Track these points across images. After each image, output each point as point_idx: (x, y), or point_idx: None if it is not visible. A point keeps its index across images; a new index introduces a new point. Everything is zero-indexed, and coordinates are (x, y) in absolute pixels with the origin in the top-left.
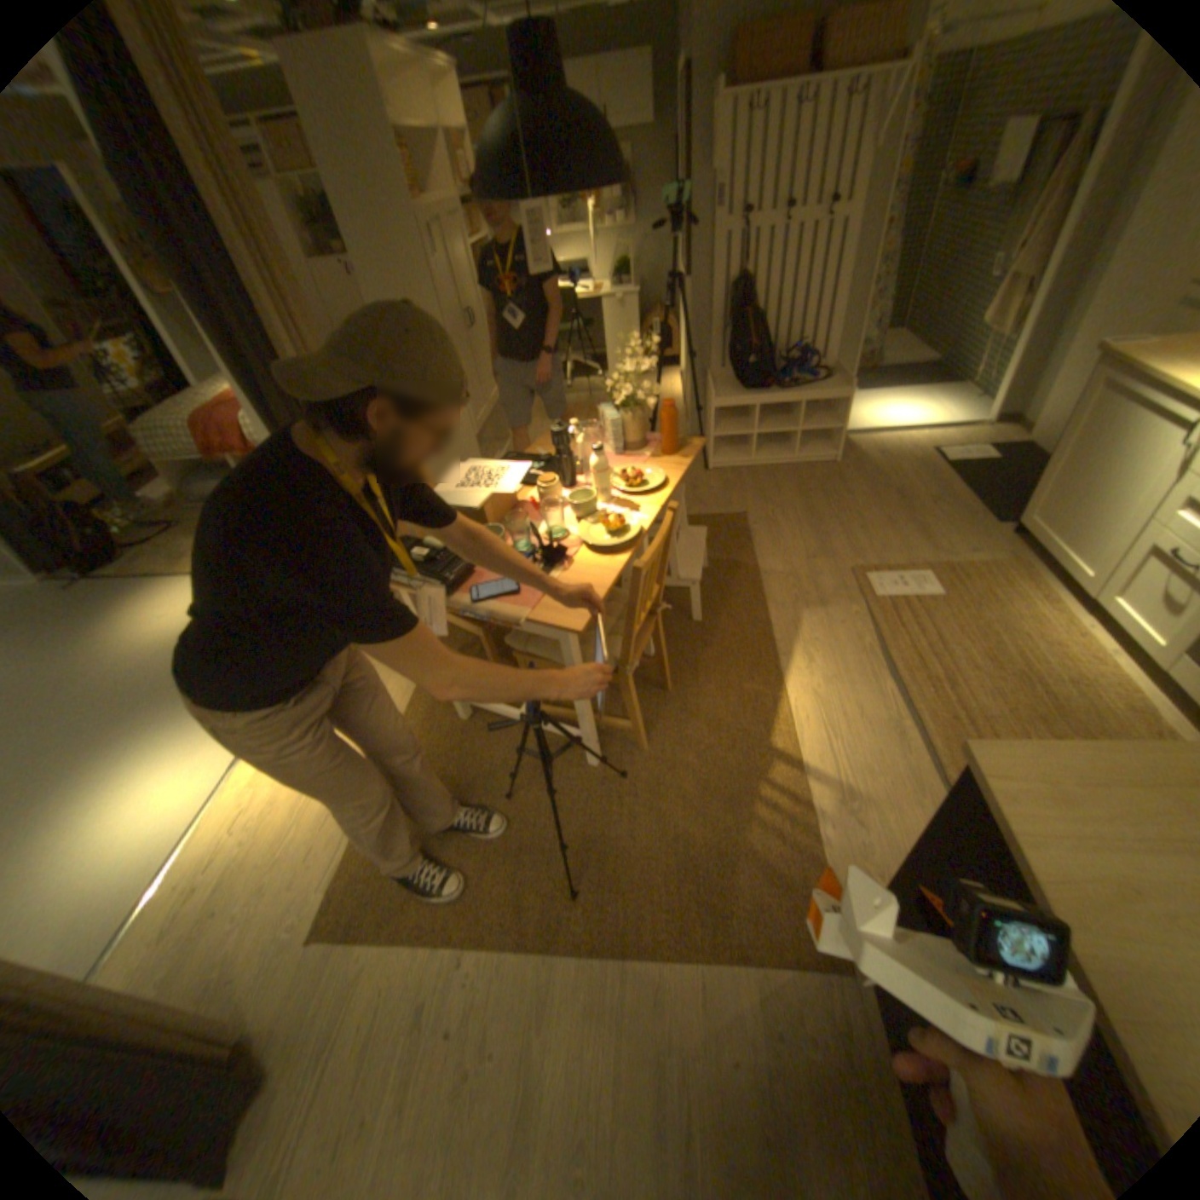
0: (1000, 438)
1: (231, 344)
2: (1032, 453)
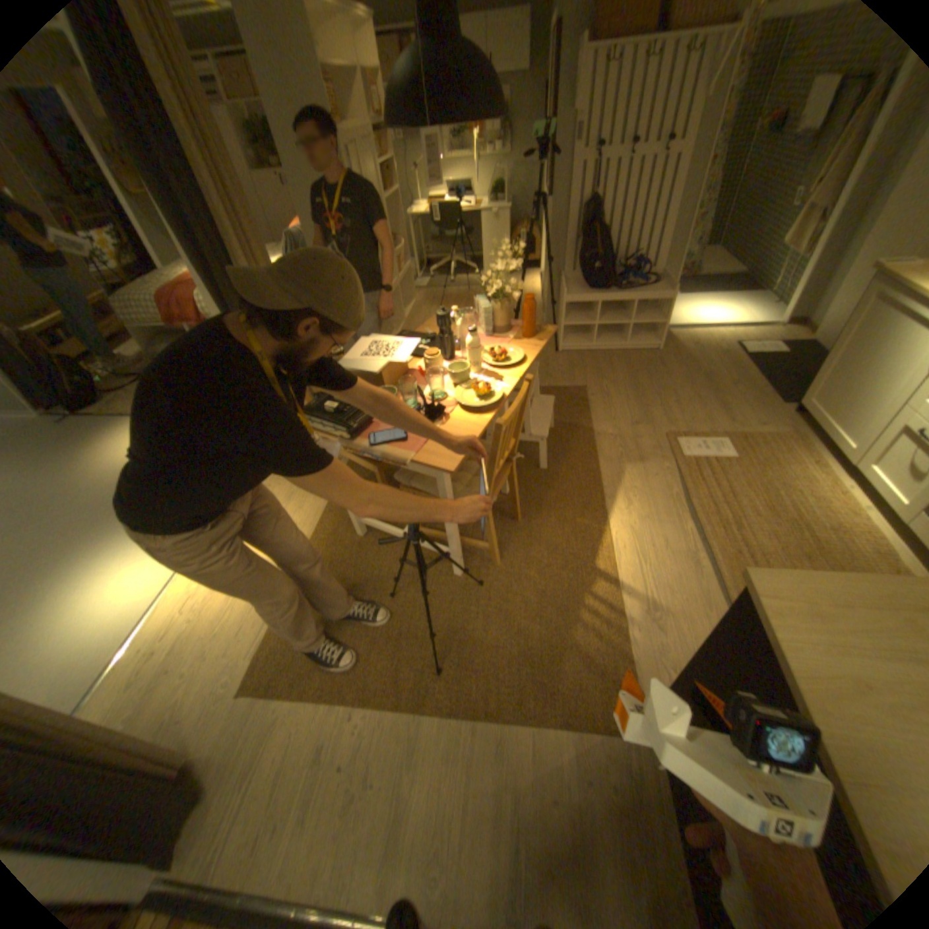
0: (790, 336)
1: (190, 236)
2: (814, 349)
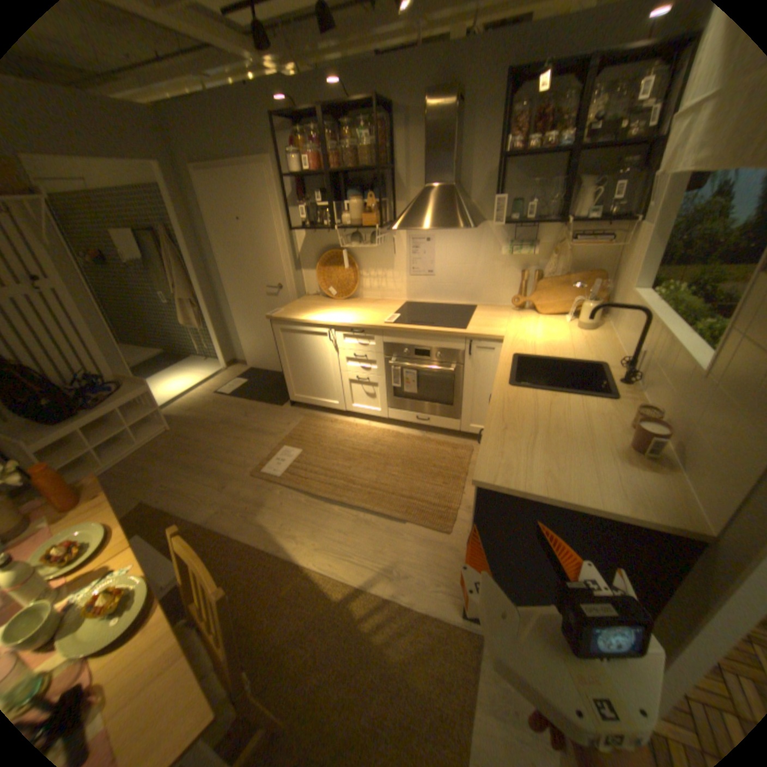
0: (237, 372)
1: None
2: (257, 372)
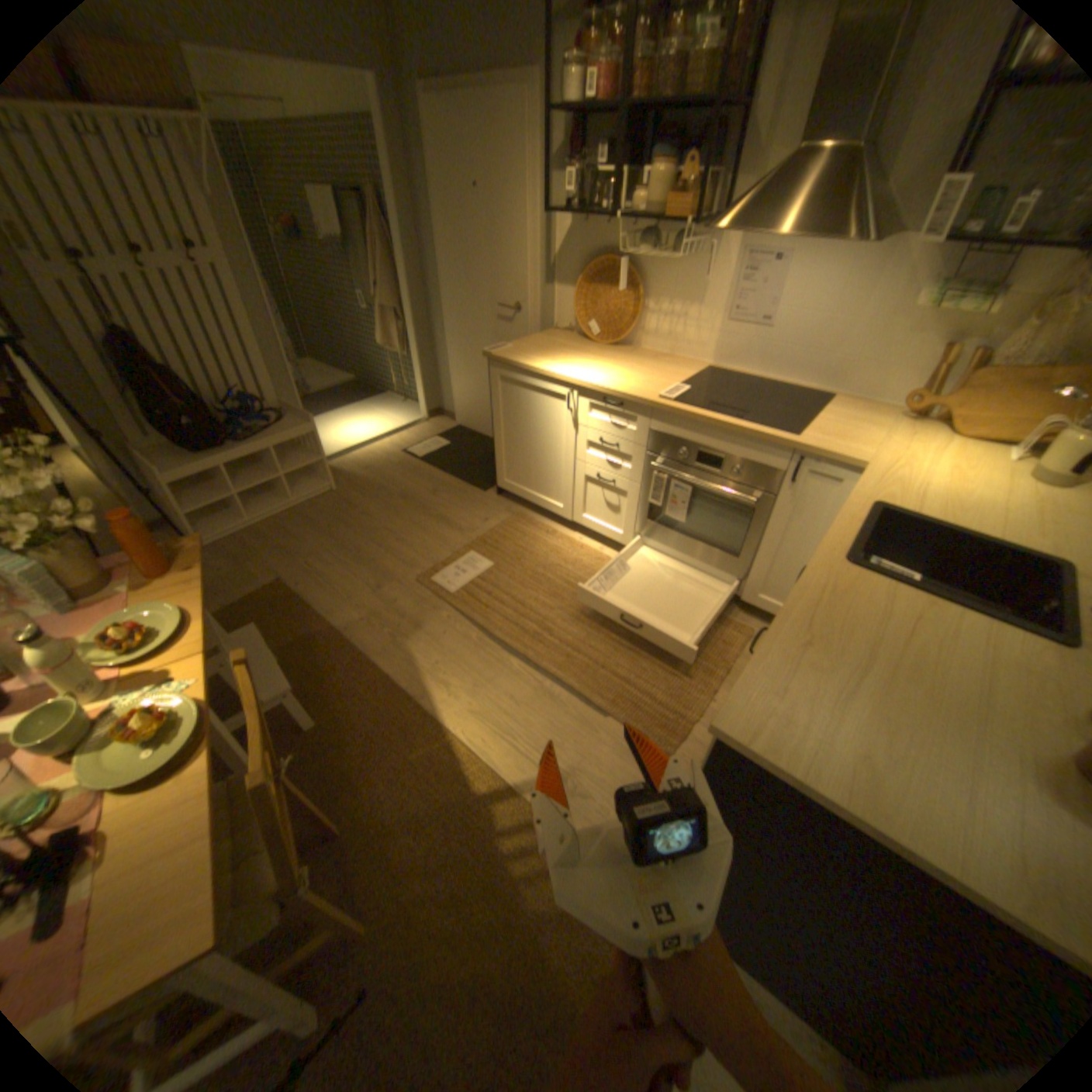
0: (440, 428)
1: None
2: (466, 433)
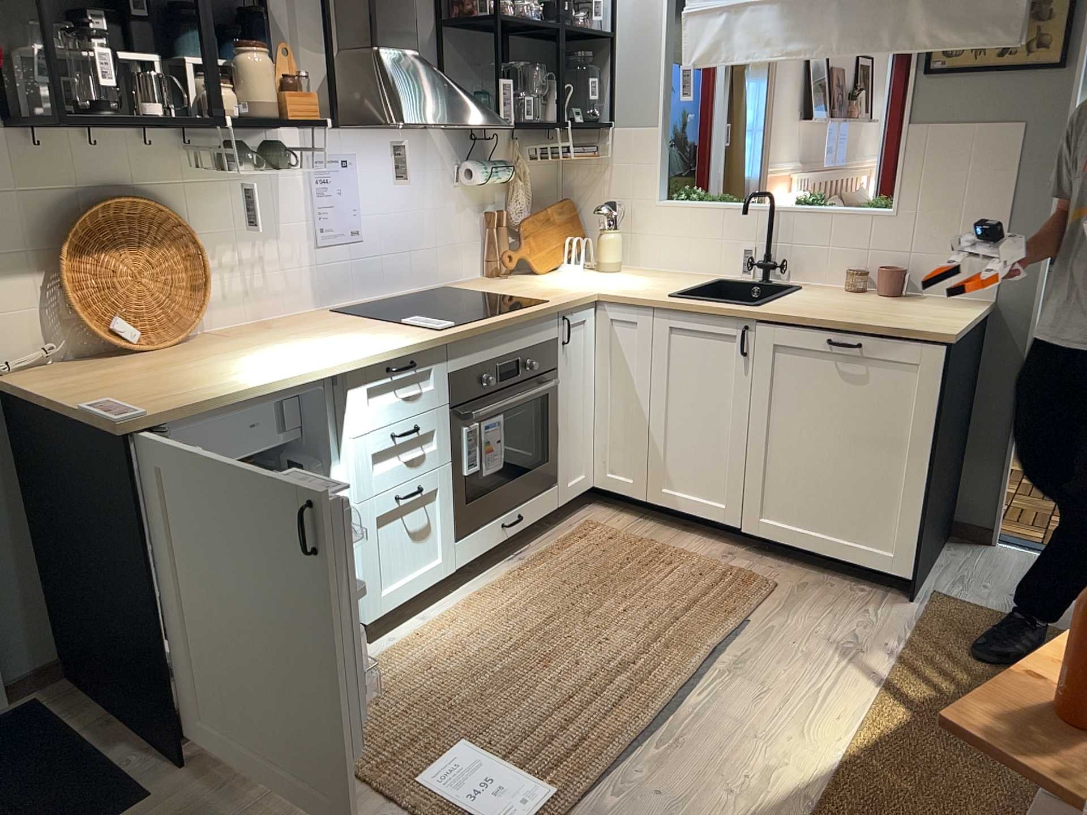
0: None
1: None
2: None
